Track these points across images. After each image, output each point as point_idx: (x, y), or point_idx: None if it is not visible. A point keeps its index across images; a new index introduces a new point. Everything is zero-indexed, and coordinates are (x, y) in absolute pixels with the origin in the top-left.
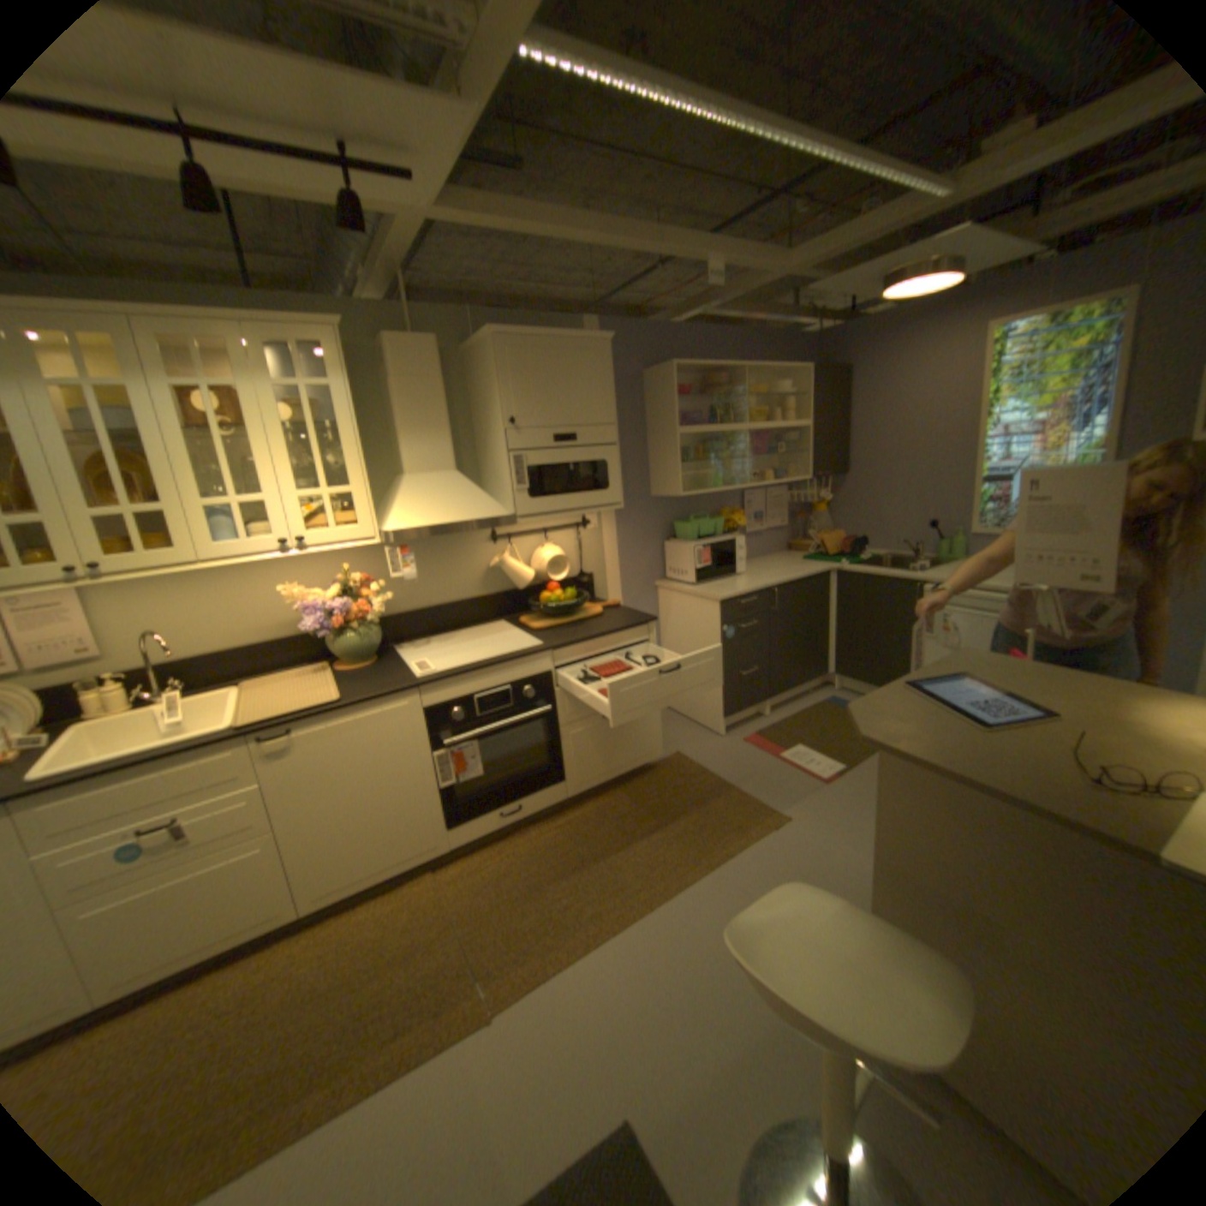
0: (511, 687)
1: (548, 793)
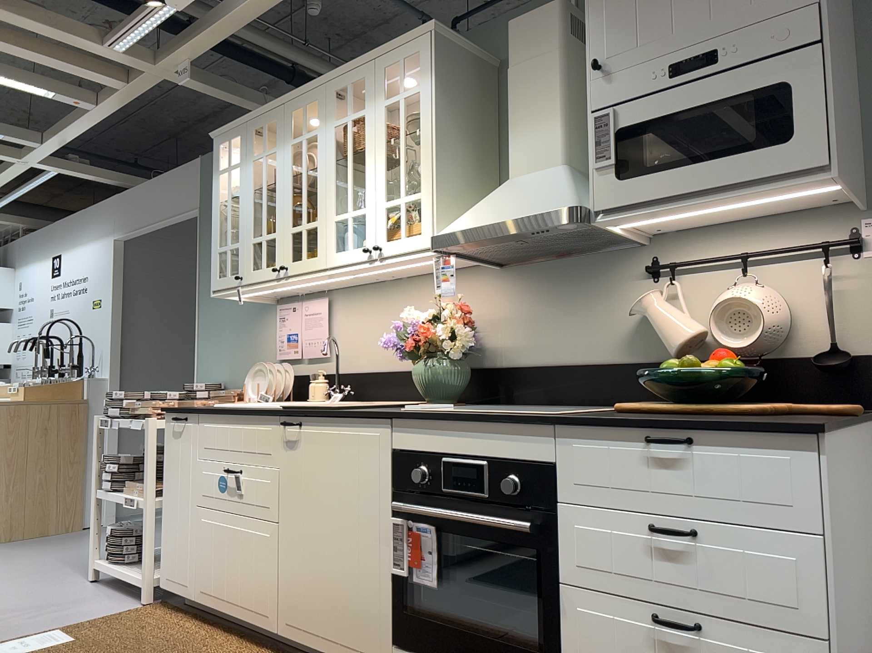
0: (490, 466)
1: None
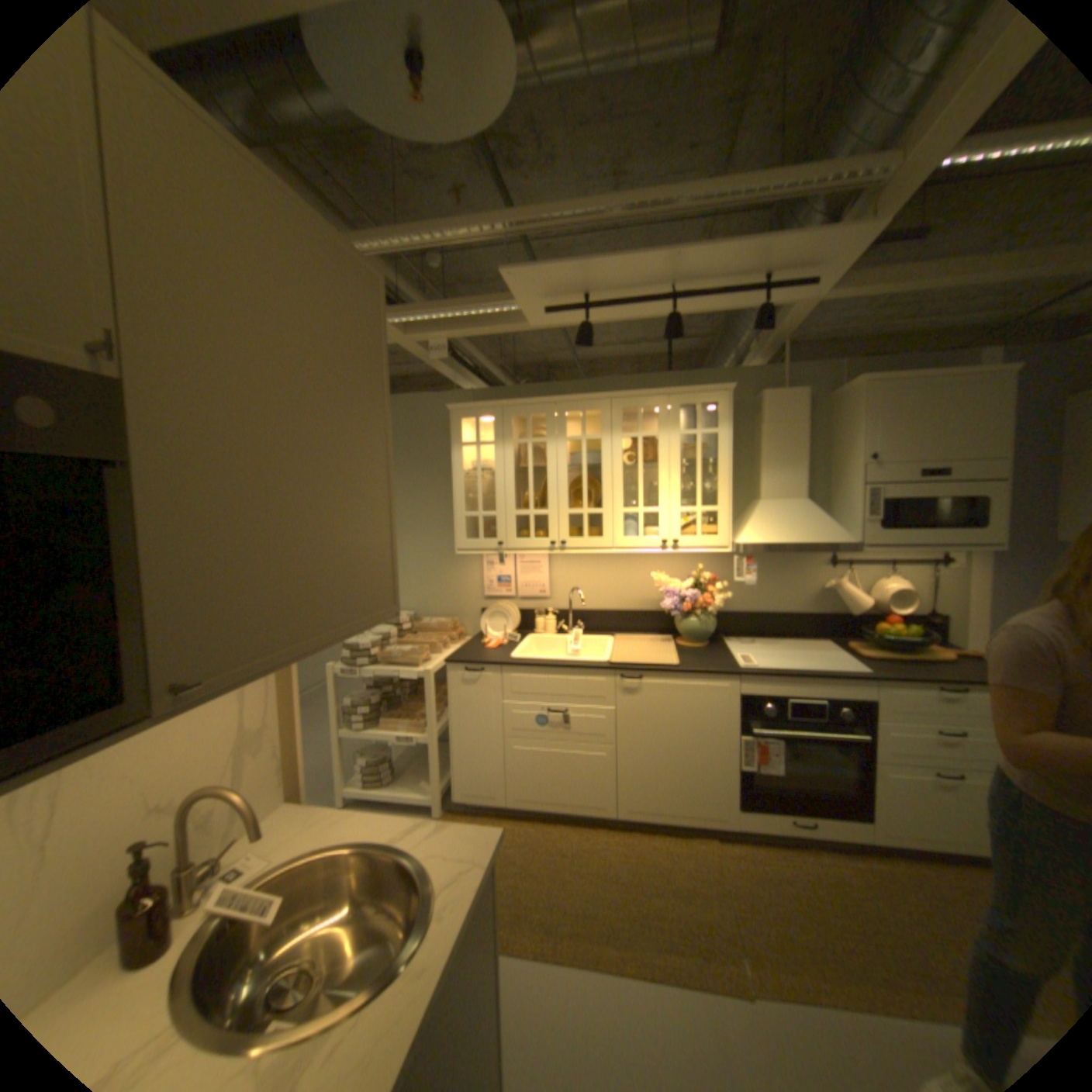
0: (829, 704)
1: (851, 828)
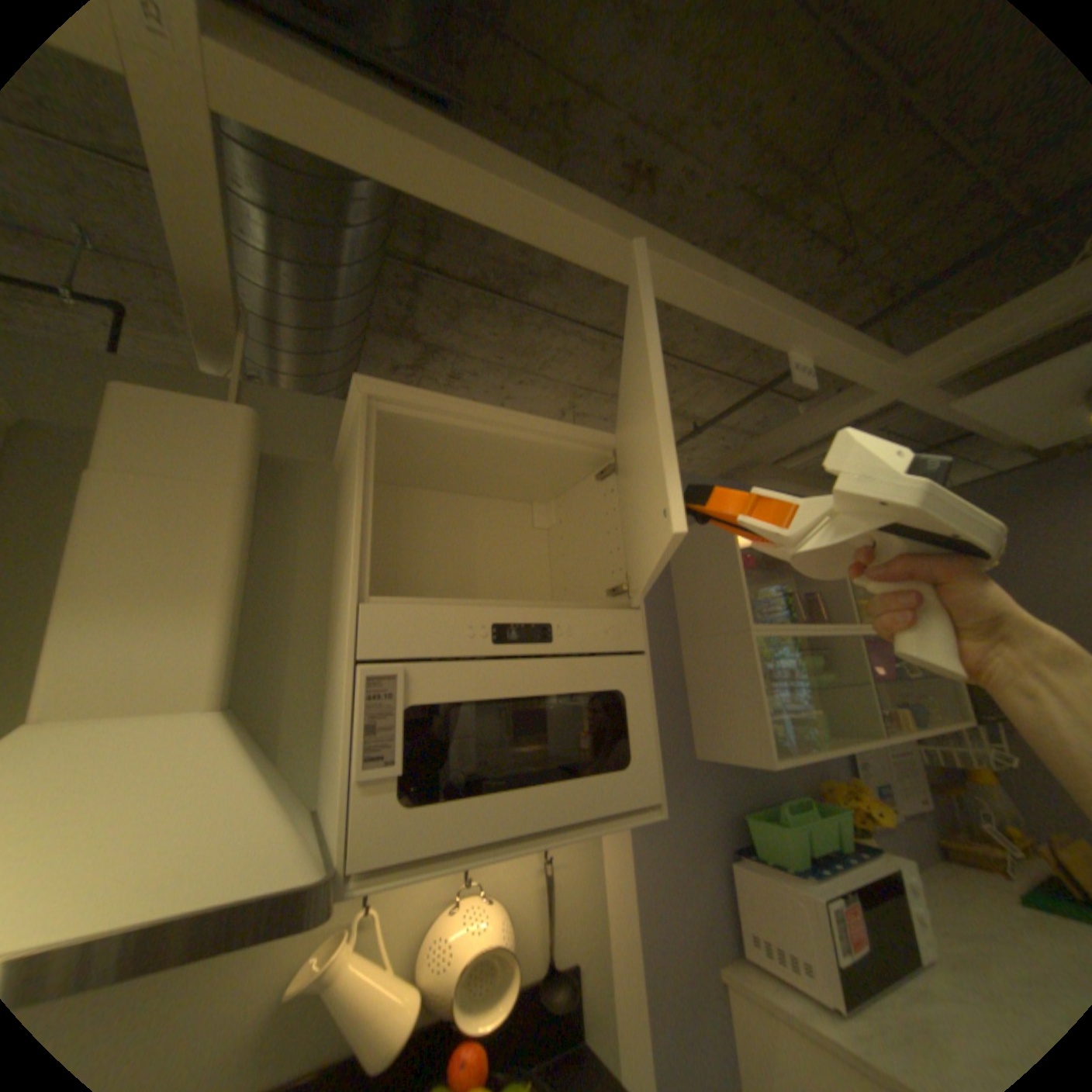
0: None
1: None
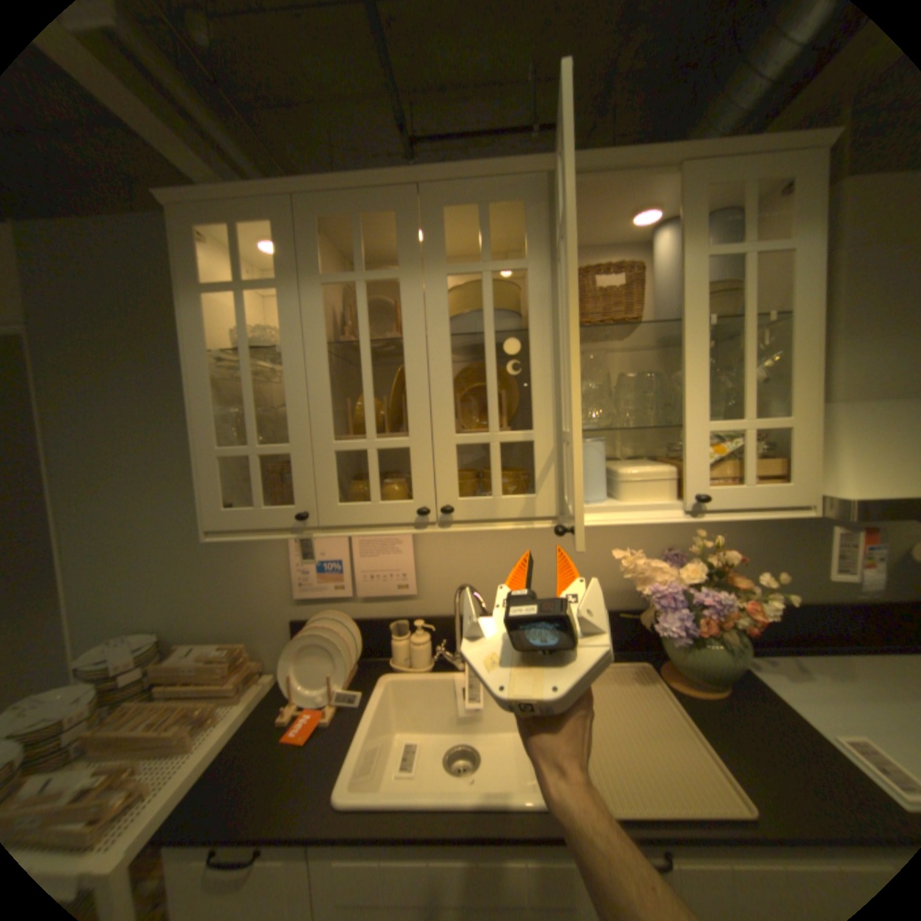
0: None
1: None
